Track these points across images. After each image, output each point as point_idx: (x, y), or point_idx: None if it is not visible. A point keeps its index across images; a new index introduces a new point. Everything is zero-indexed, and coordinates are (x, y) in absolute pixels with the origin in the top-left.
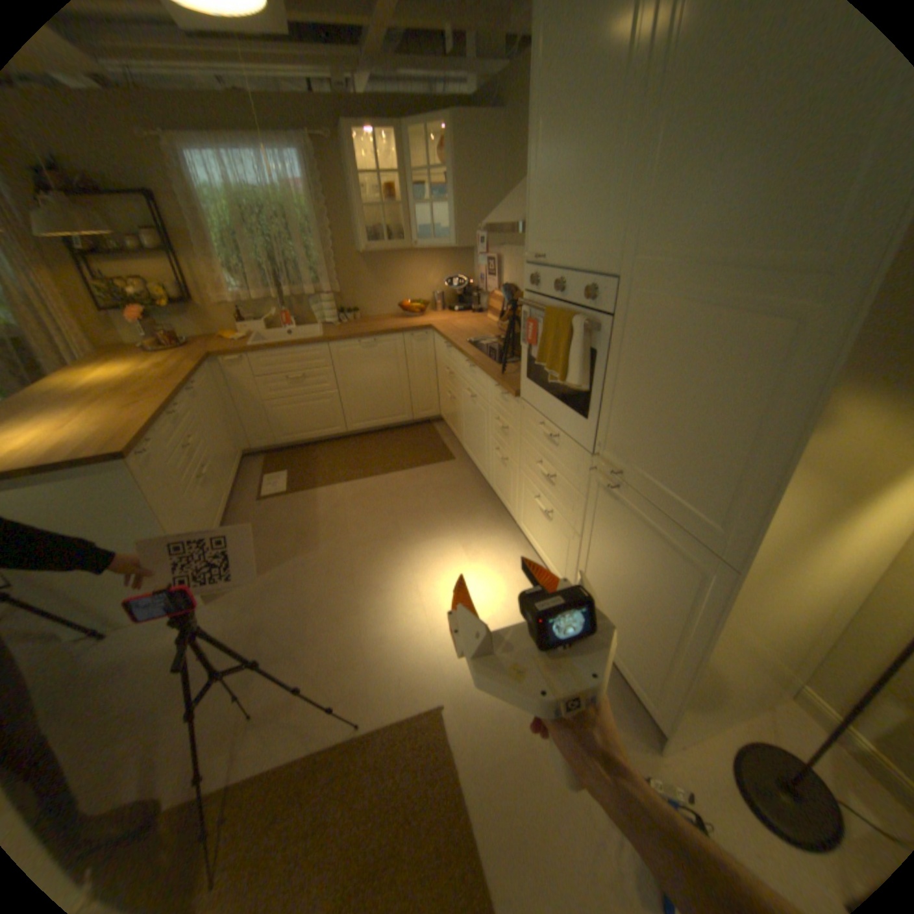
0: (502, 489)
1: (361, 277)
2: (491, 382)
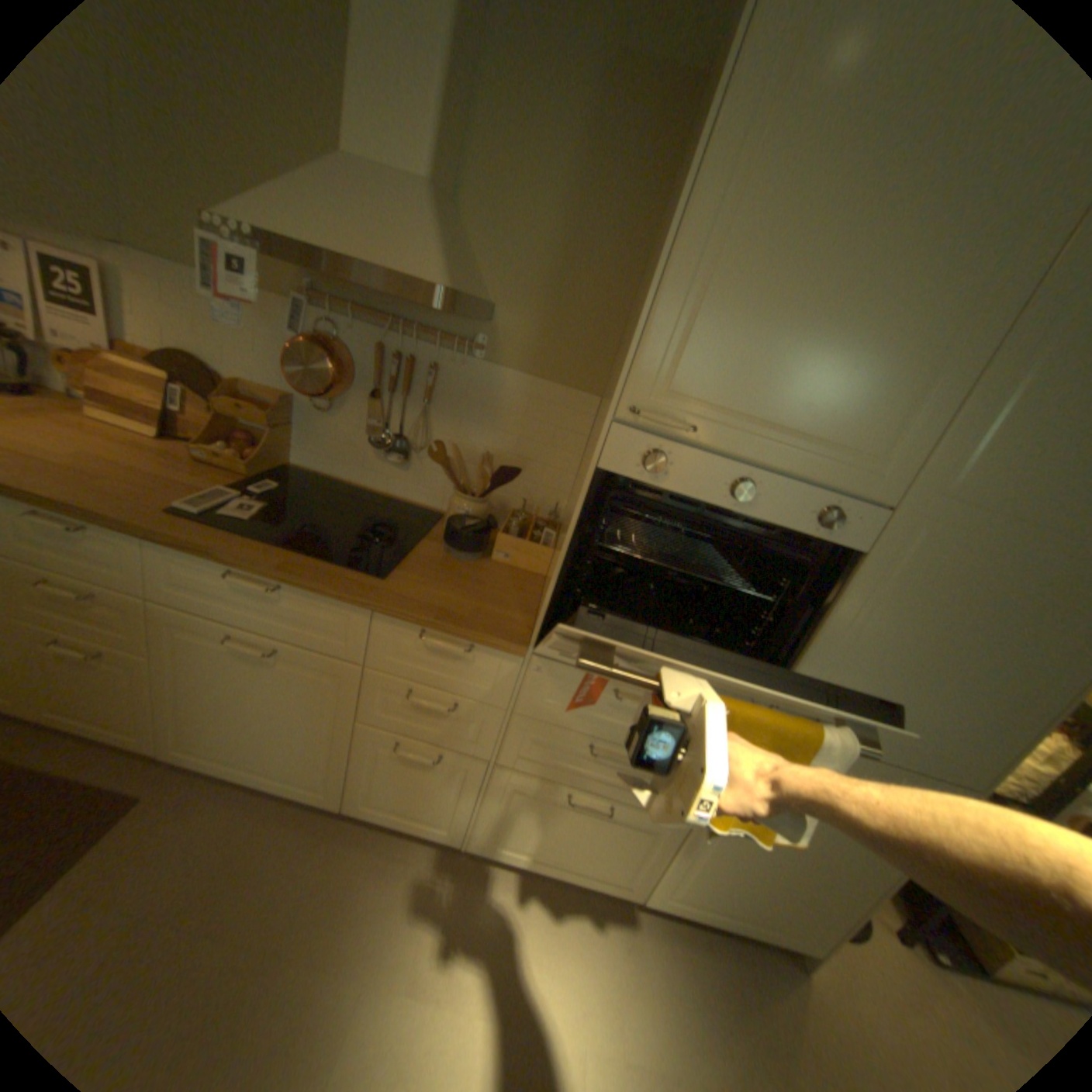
0: (409, 807)
1: None
2: (392, 621)
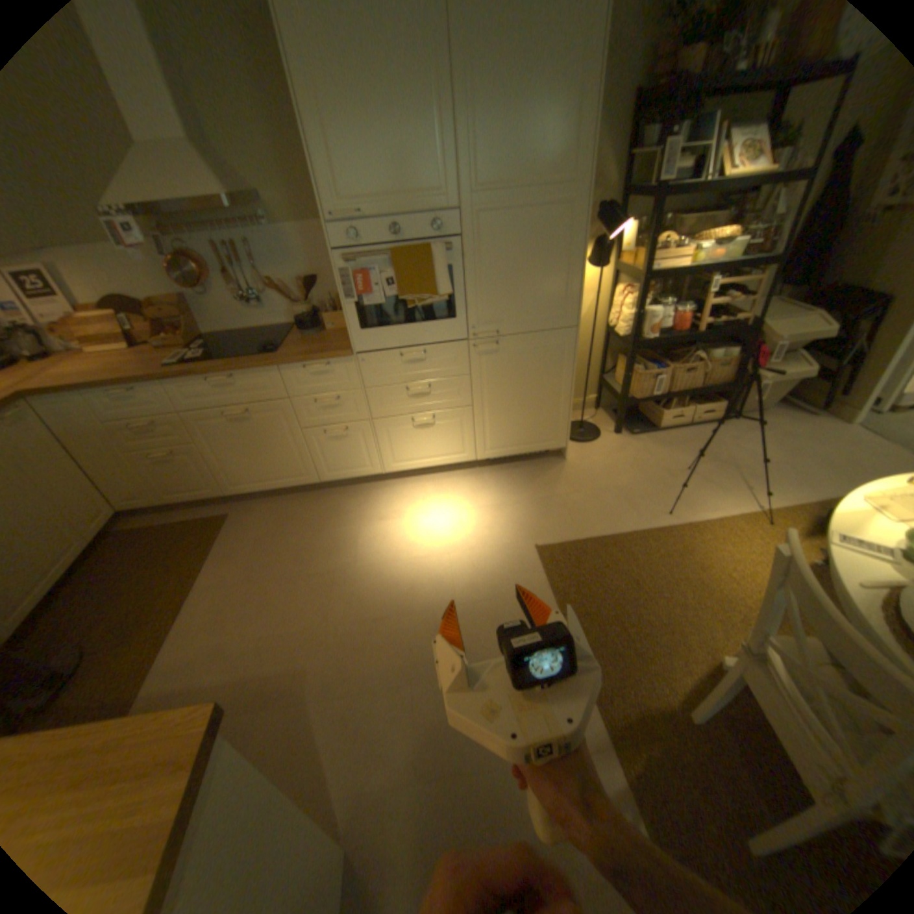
0: (347, 462)
1: None
2: (287, 368)
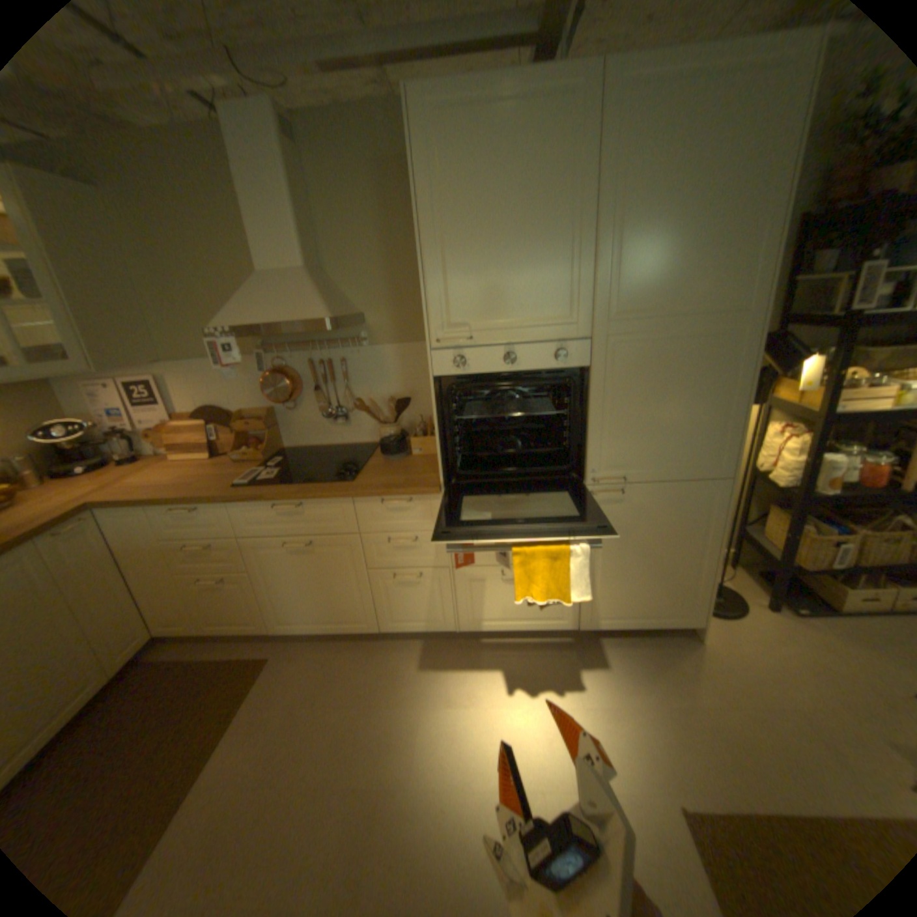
0: (416, 614)
1: None
2: (364, 501)
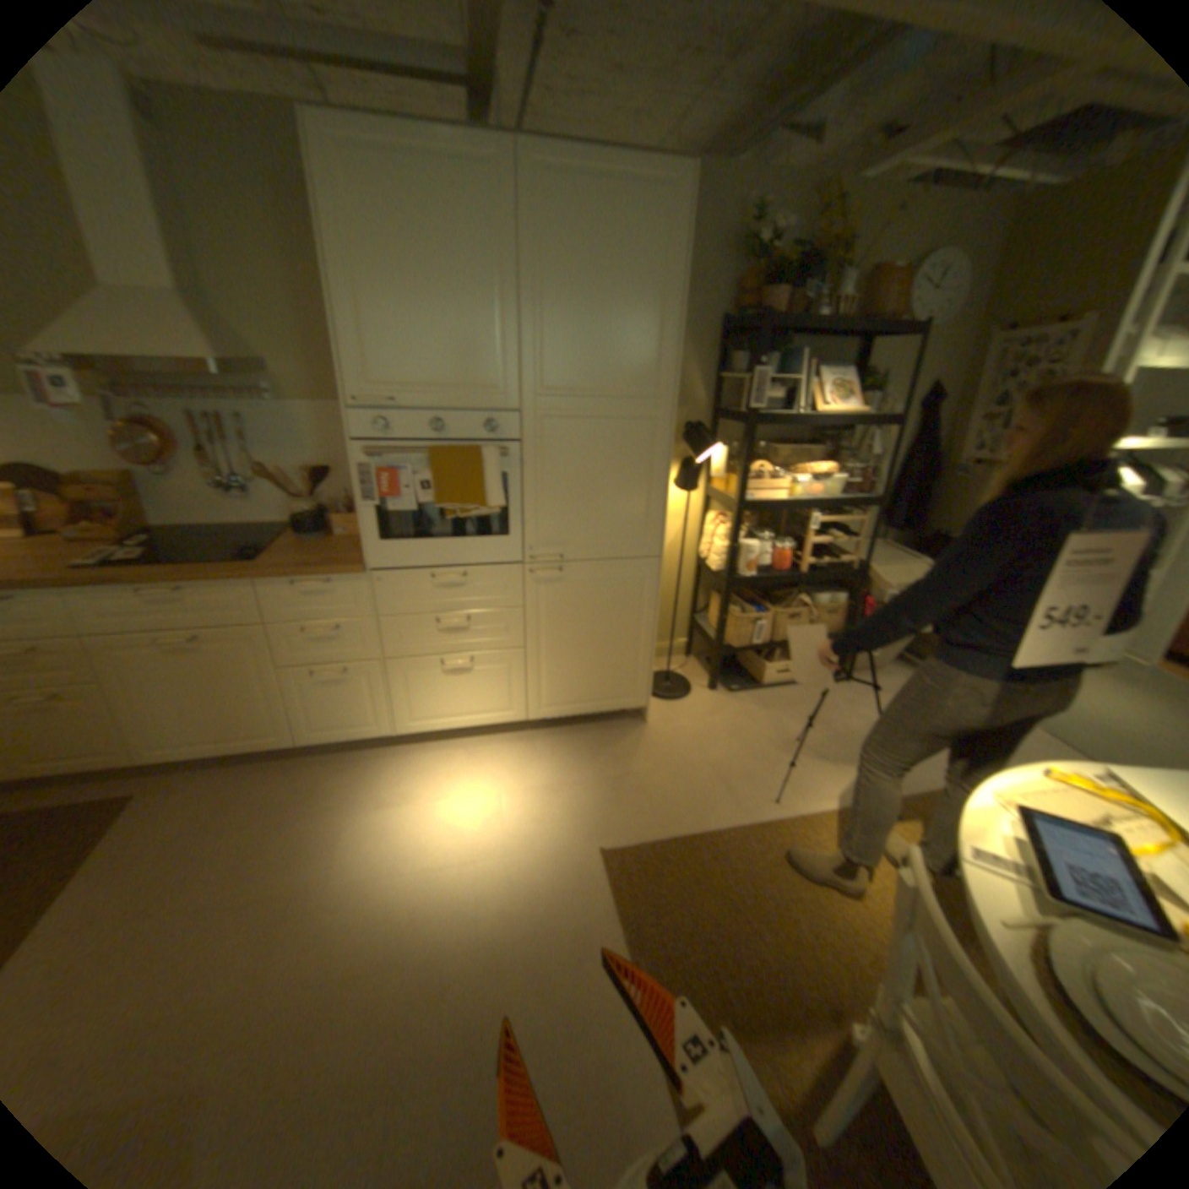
0: (338, 718)
1: None
2: (264, 583)
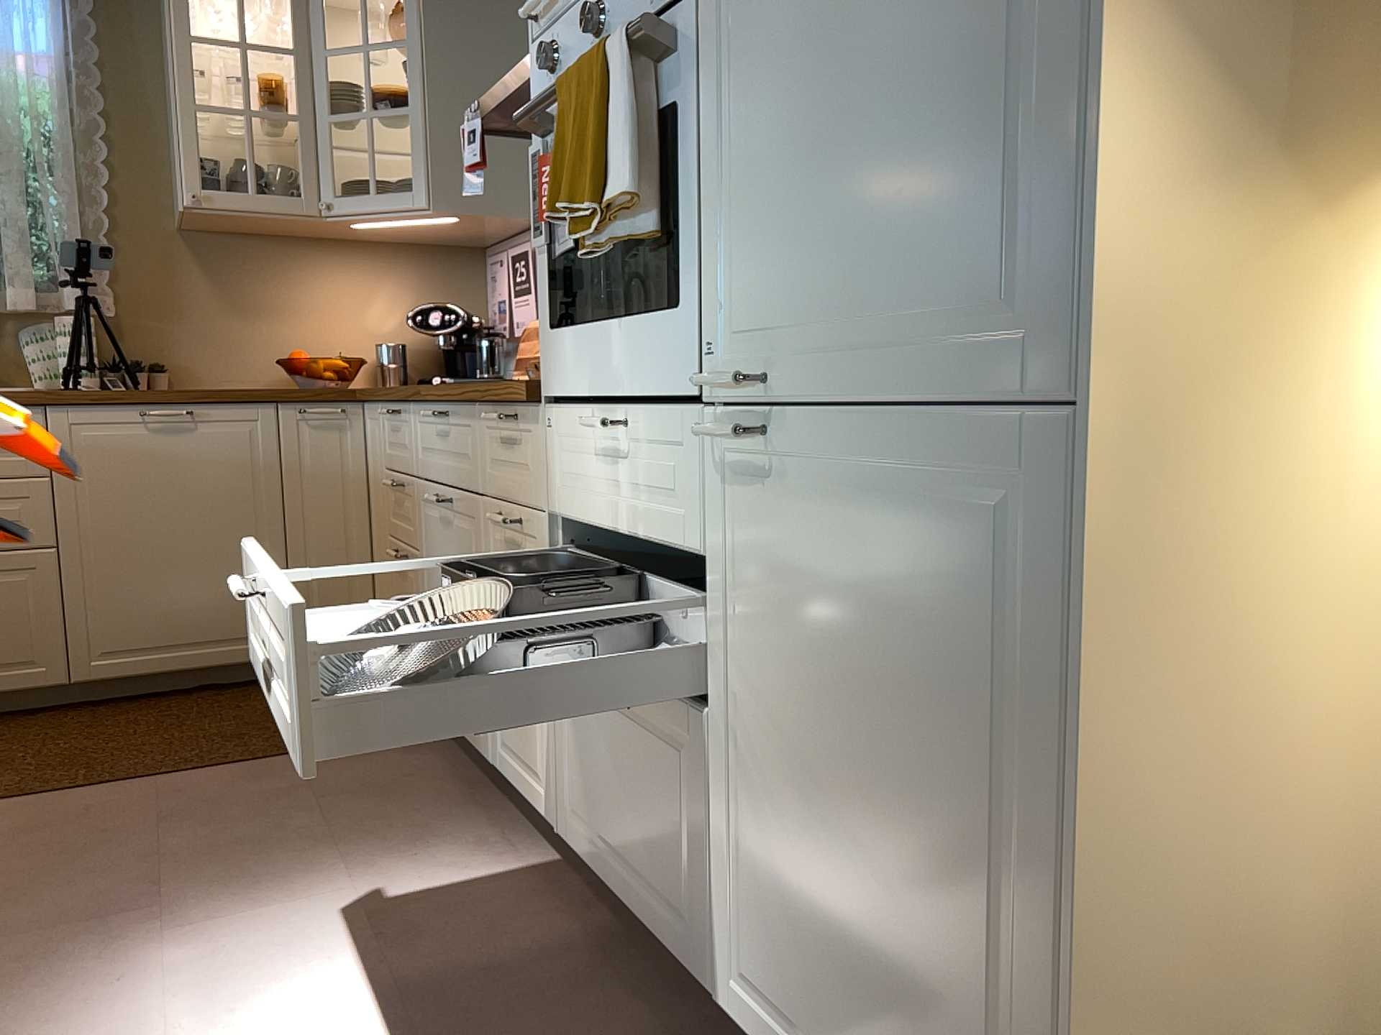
0: (521, 740)
1: (184, 290)
2: (484, 414)
